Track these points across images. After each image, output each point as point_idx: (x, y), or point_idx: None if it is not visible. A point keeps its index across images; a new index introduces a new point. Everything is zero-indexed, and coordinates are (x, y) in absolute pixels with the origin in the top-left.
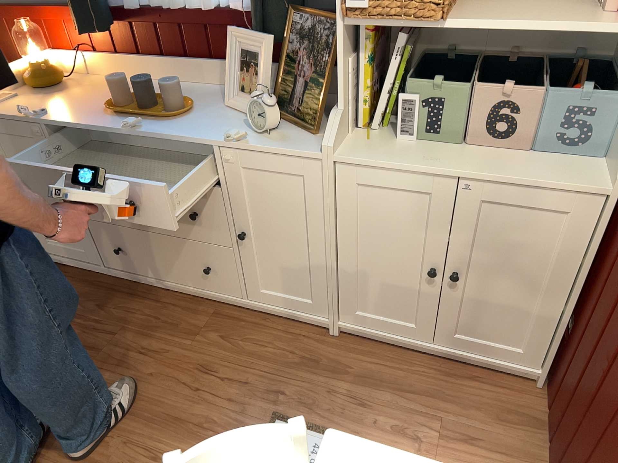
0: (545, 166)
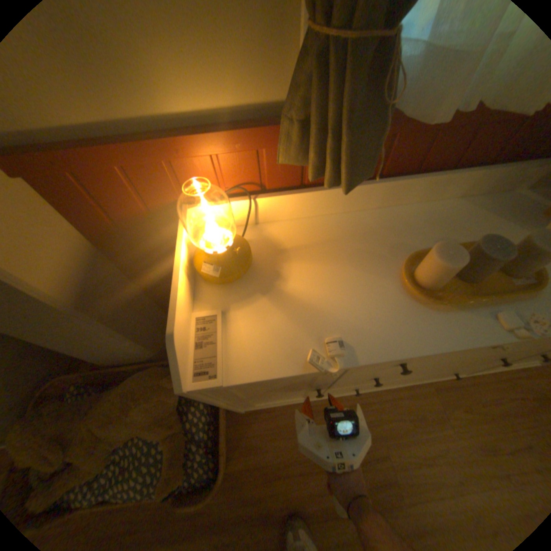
0: None
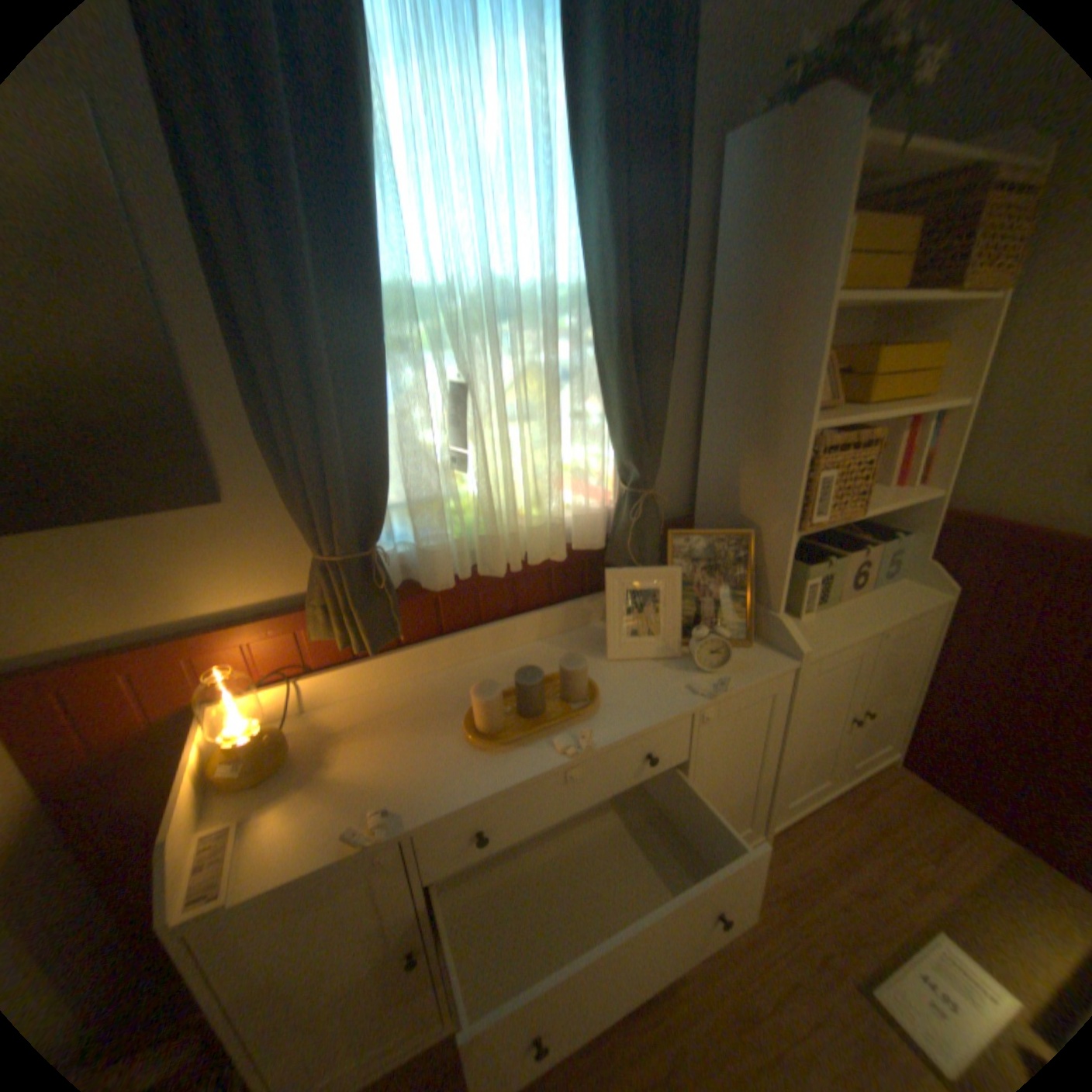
0: (900, 596)
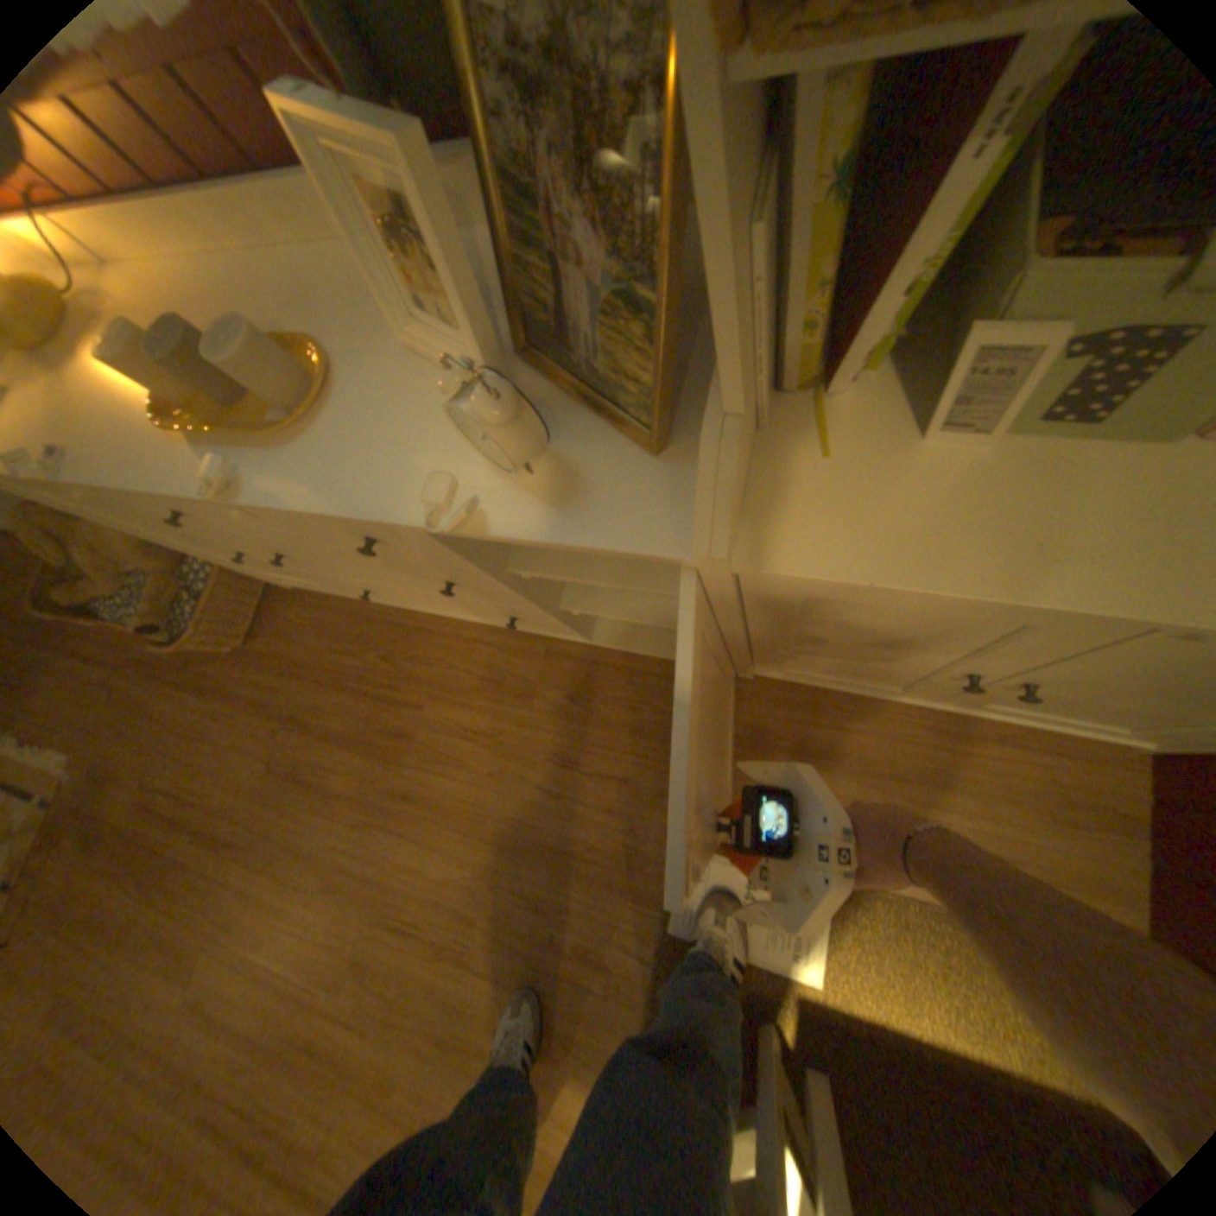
0: None
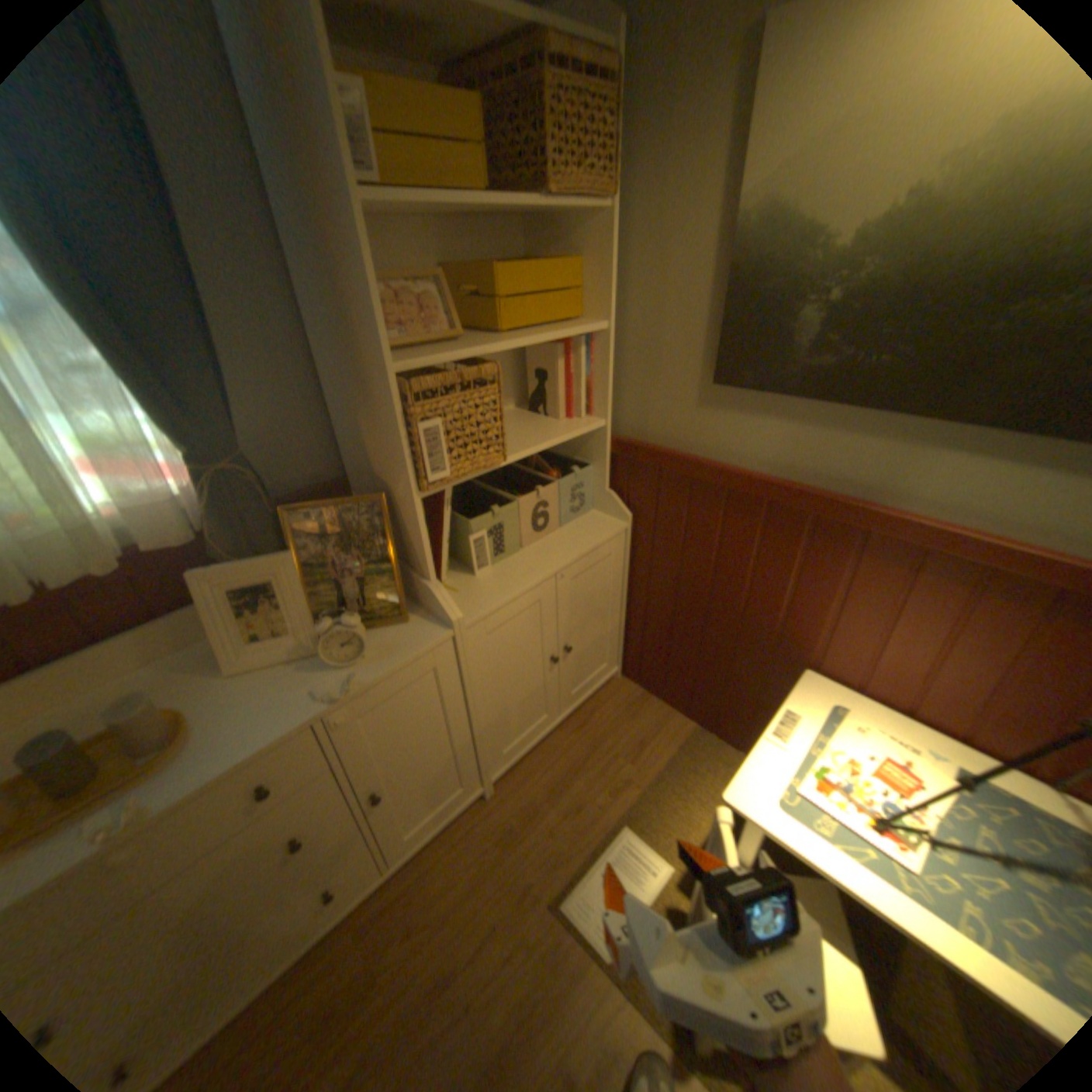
0: (581, 531)
